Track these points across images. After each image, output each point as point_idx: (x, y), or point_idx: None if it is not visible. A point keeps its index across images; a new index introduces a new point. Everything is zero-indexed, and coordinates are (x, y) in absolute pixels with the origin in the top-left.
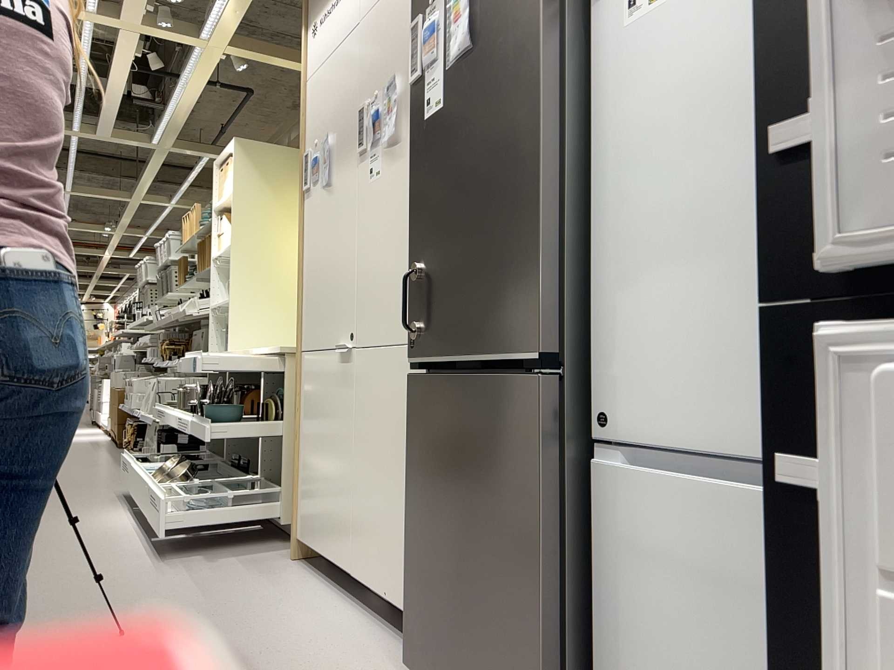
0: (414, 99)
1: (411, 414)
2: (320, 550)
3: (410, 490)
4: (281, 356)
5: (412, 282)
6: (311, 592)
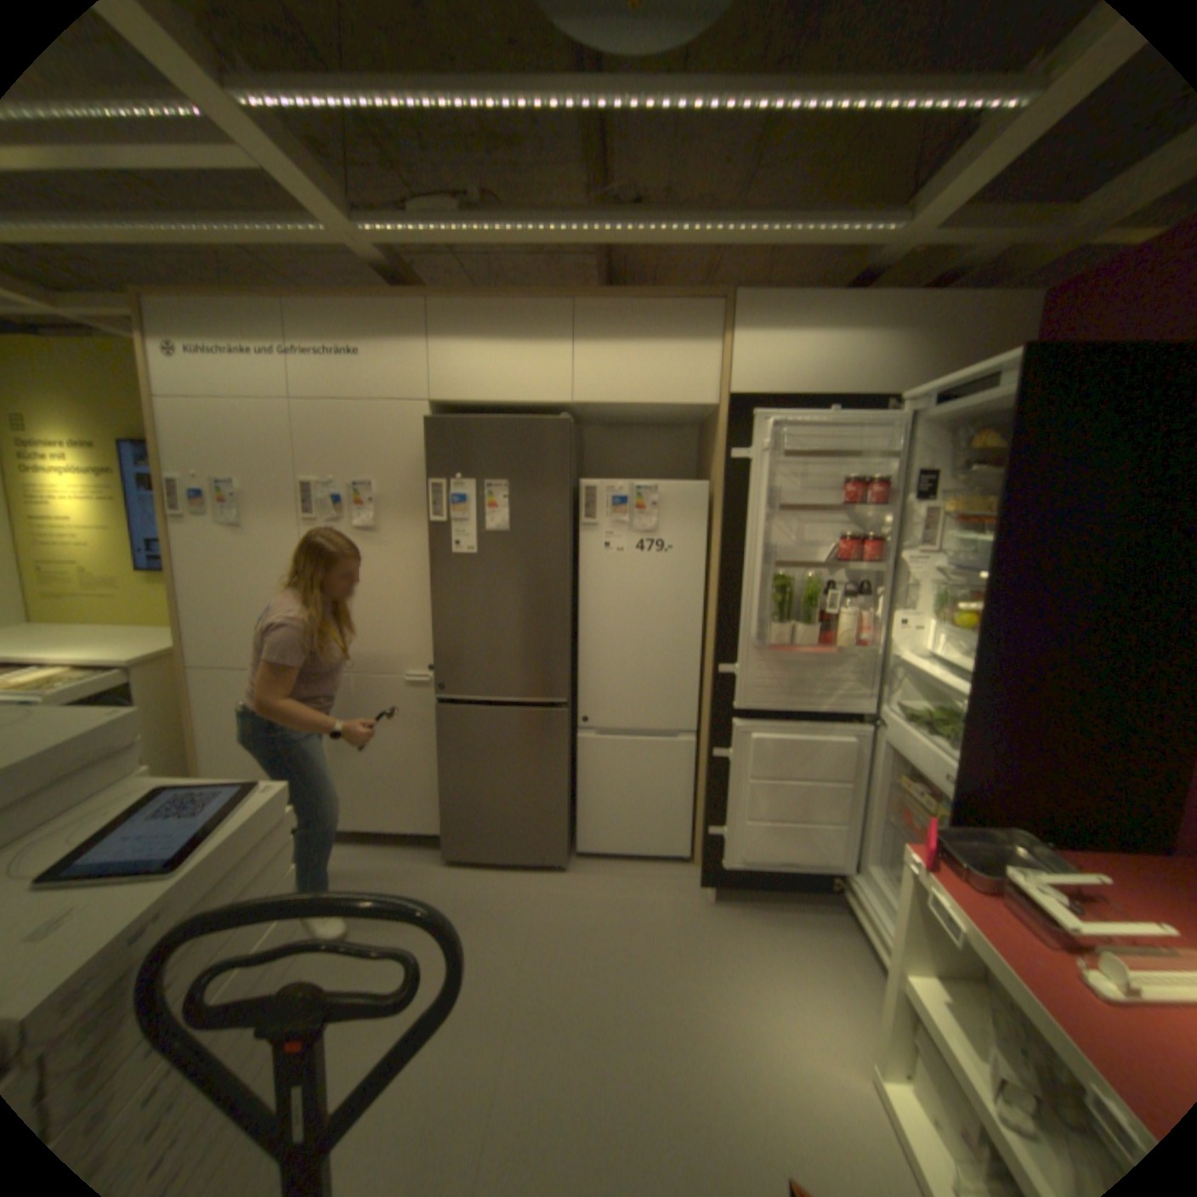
0: (436, 532)
1: (443, 725)
2: None
3: (445, 767)
4: (116, 665)
5: (440, 649)
6: None
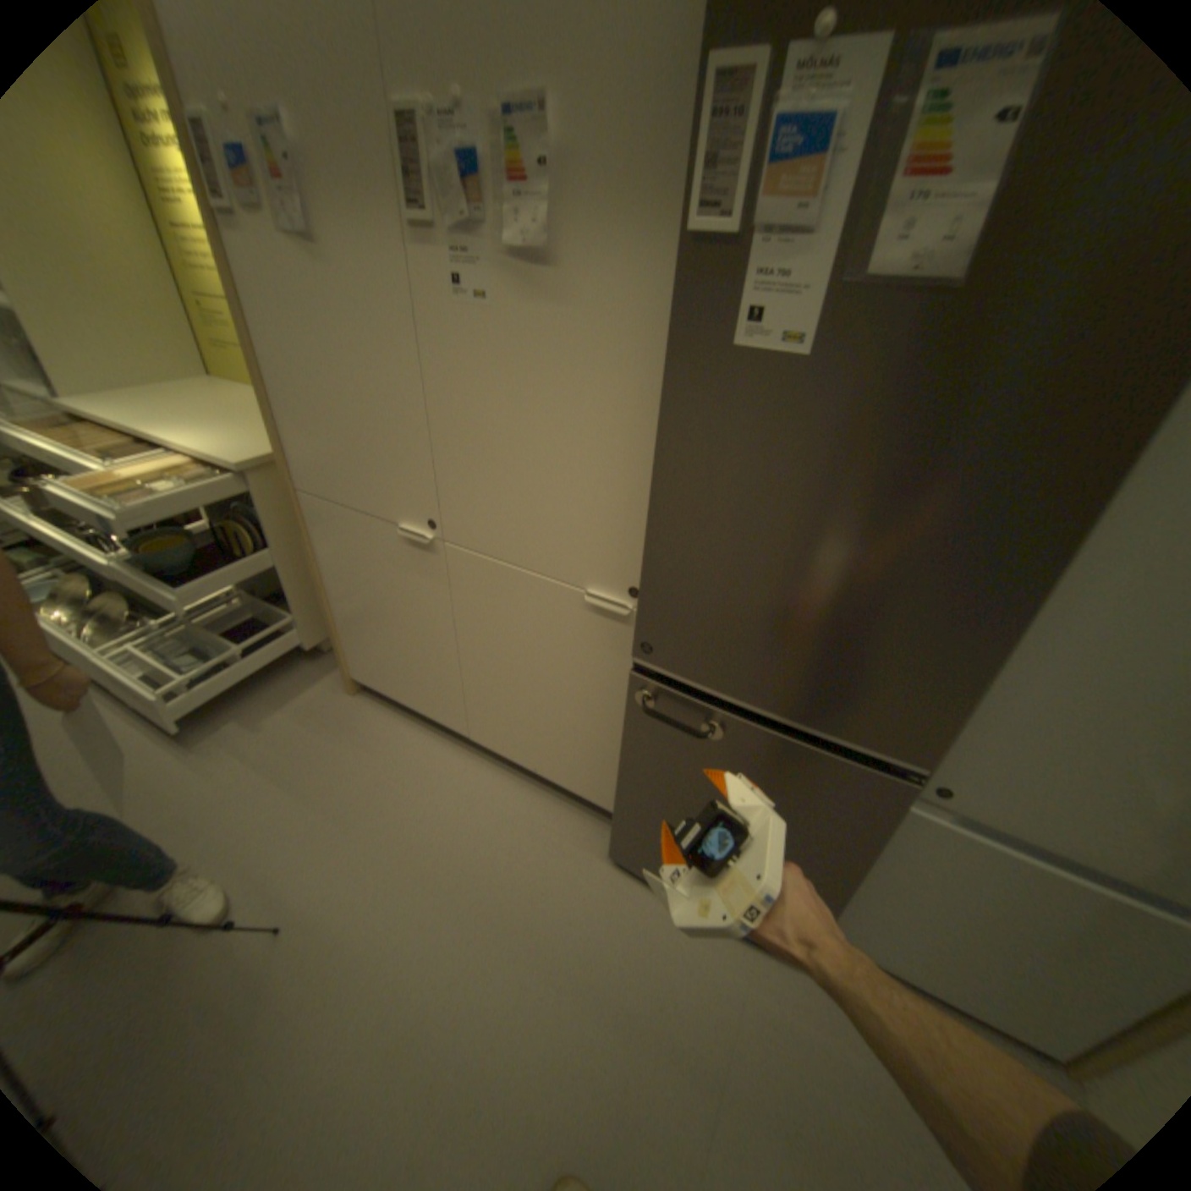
0: (696, 270)
1: (638, 706)
2: (404, 701)
3: (630, 762)
4: (233, 465)
5: (655, 577)
6: (418, 749)
